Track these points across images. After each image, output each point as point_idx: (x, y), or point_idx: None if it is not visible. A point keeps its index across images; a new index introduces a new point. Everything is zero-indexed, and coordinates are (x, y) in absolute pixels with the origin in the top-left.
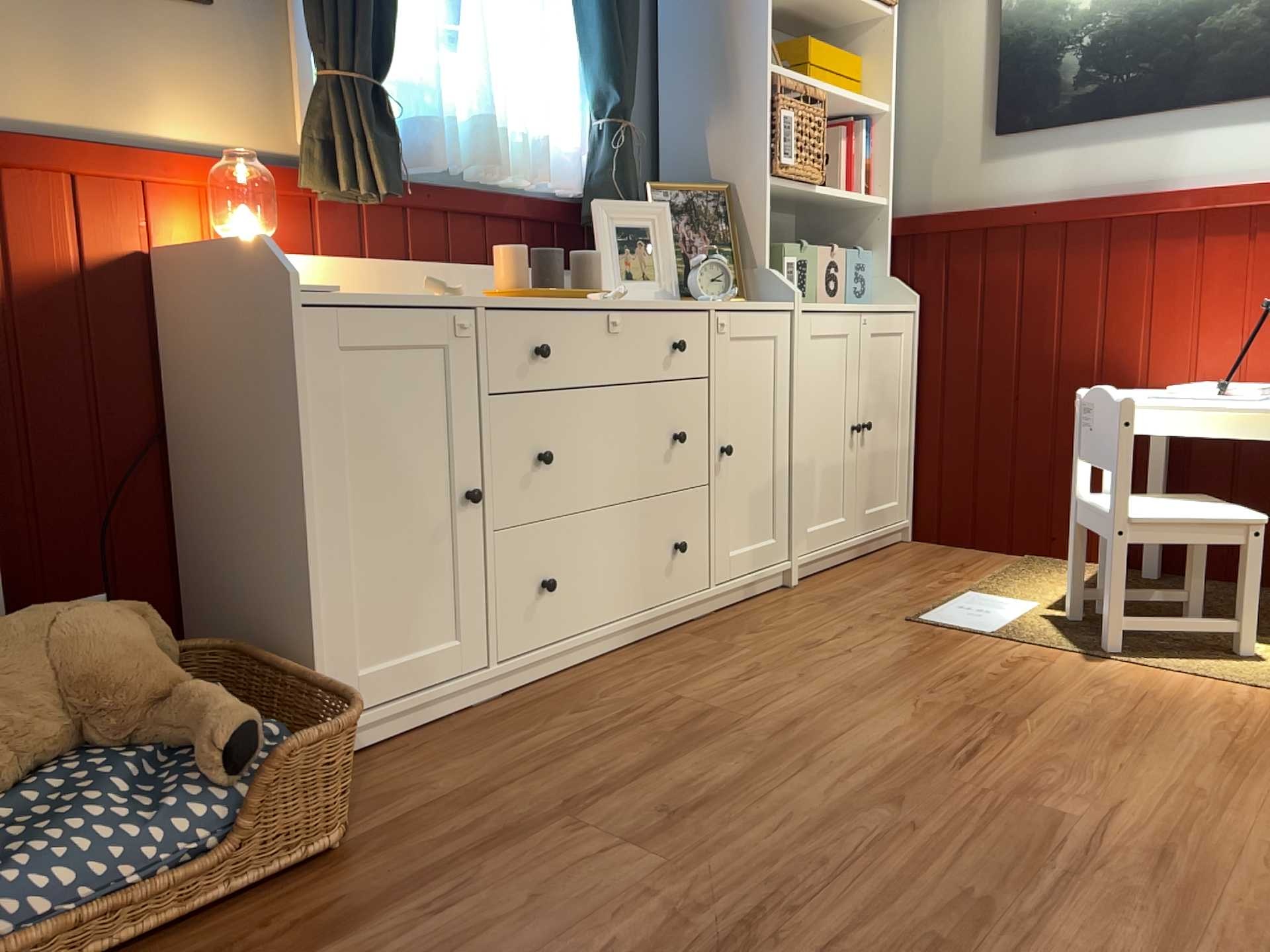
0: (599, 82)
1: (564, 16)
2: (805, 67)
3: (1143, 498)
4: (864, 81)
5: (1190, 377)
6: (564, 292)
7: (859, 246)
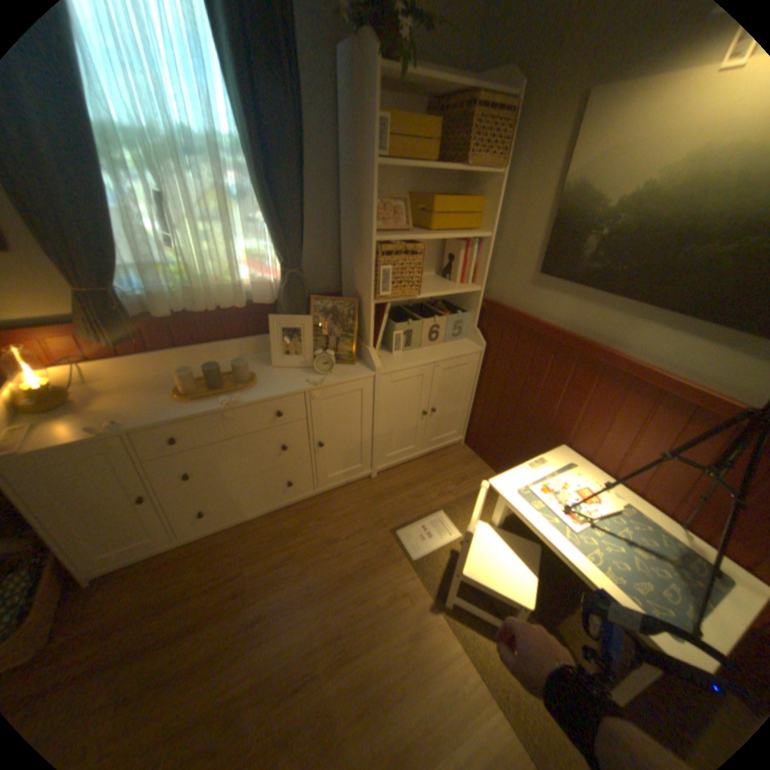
0: (274, 246)
1: (253, 206)
2: (432, 213)
3: (502, 541)
4: (484, 211)
5: (594, 455)
6: (208, 394)
7: (466, 305)
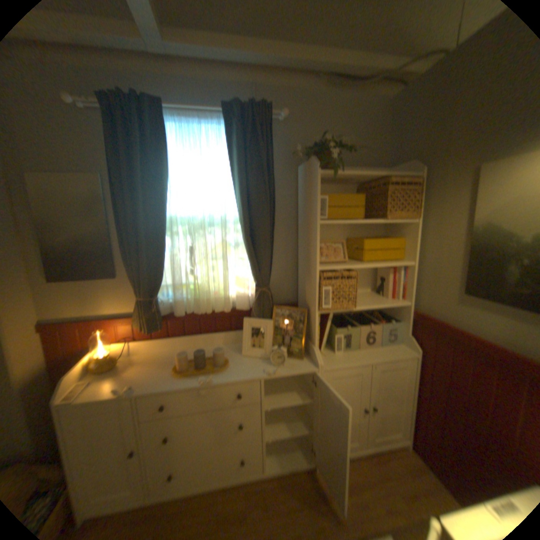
0: (252, 274)
1: (242, 251)
2: (363, 250)
3: None
4: (406, 247)
5: None
6: (192, 375)
7: (400, 317)
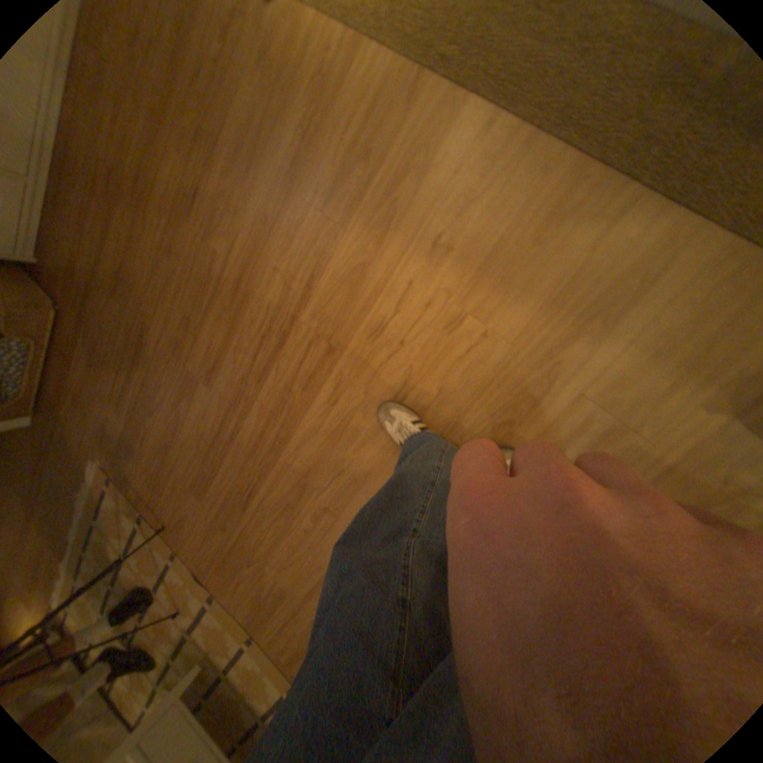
0: None
1: None
2: None
3: None
4: None
5: None
6: None
7: None
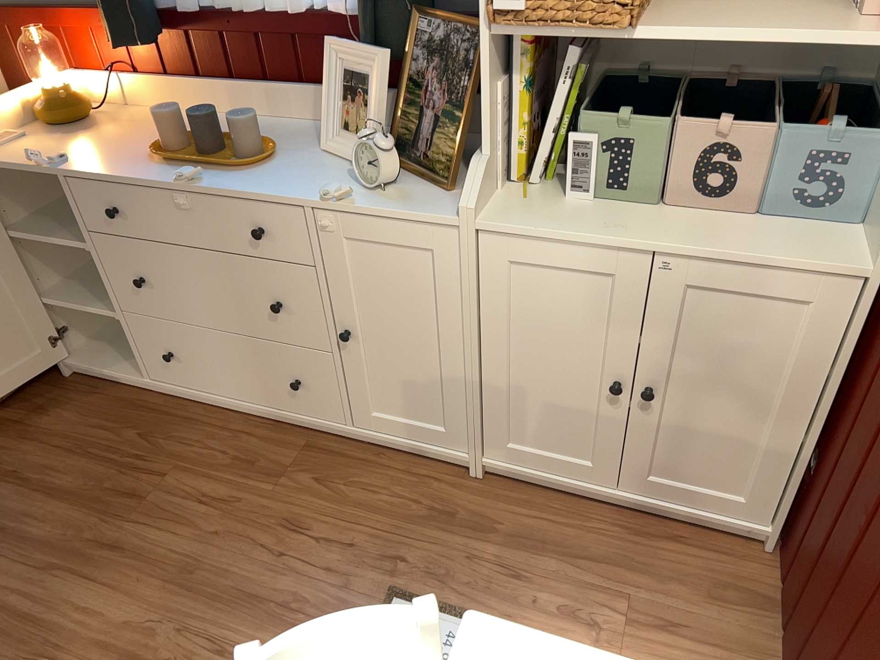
0: None
1: None
2: None
3: None
4: None
5: None
6: (185, 162)
7: None
